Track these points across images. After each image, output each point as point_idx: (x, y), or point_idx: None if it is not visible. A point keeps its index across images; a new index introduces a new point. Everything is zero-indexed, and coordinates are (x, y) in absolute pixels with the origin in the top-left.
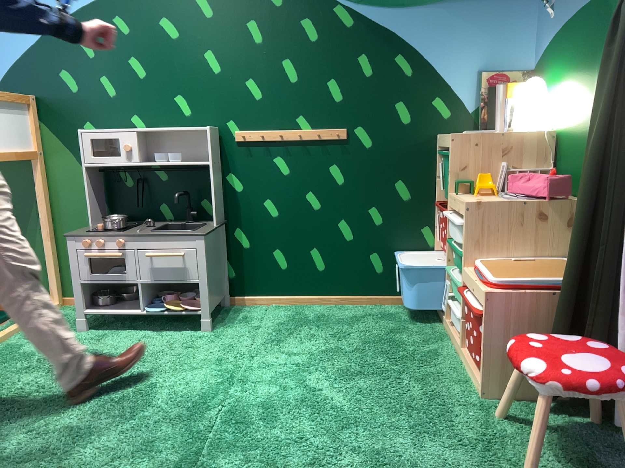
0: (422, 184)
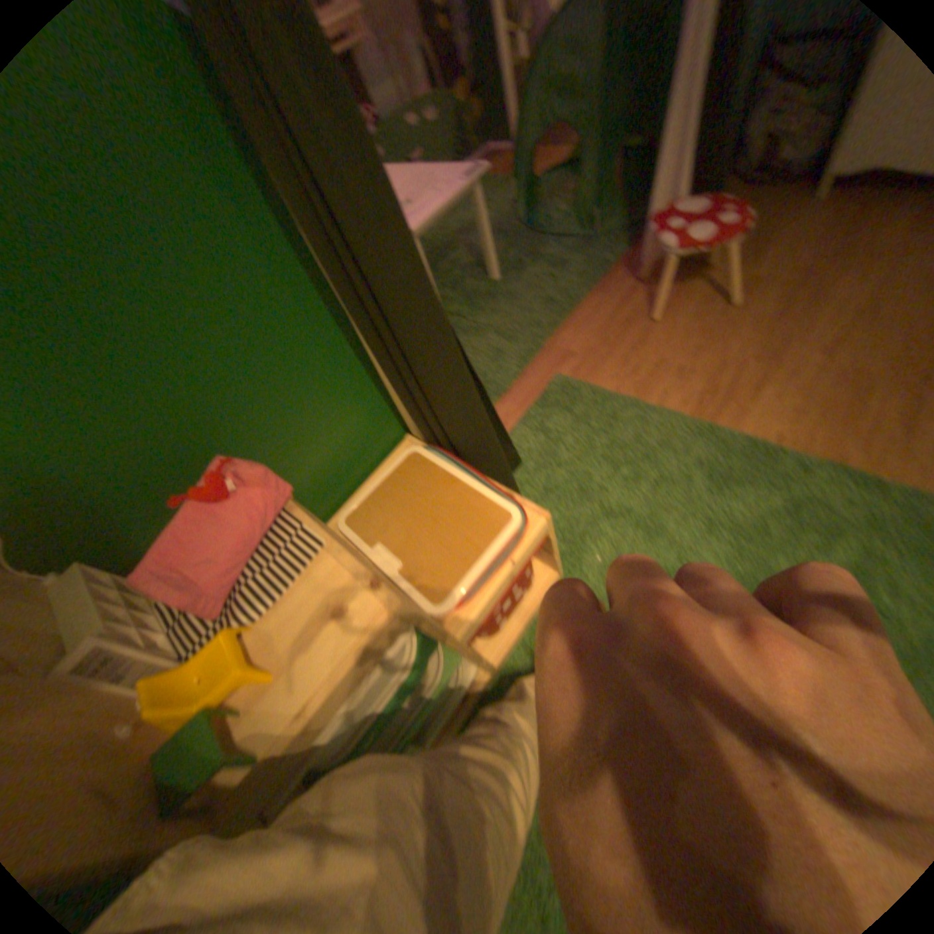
0: None
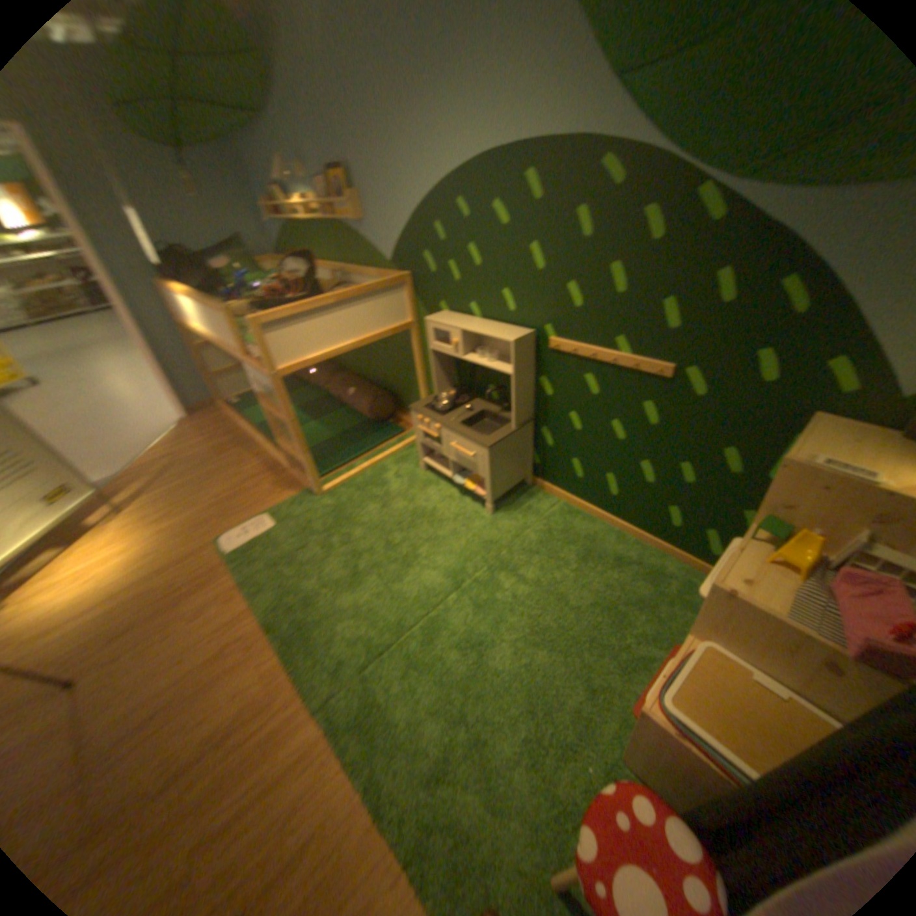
0: (766, 466)
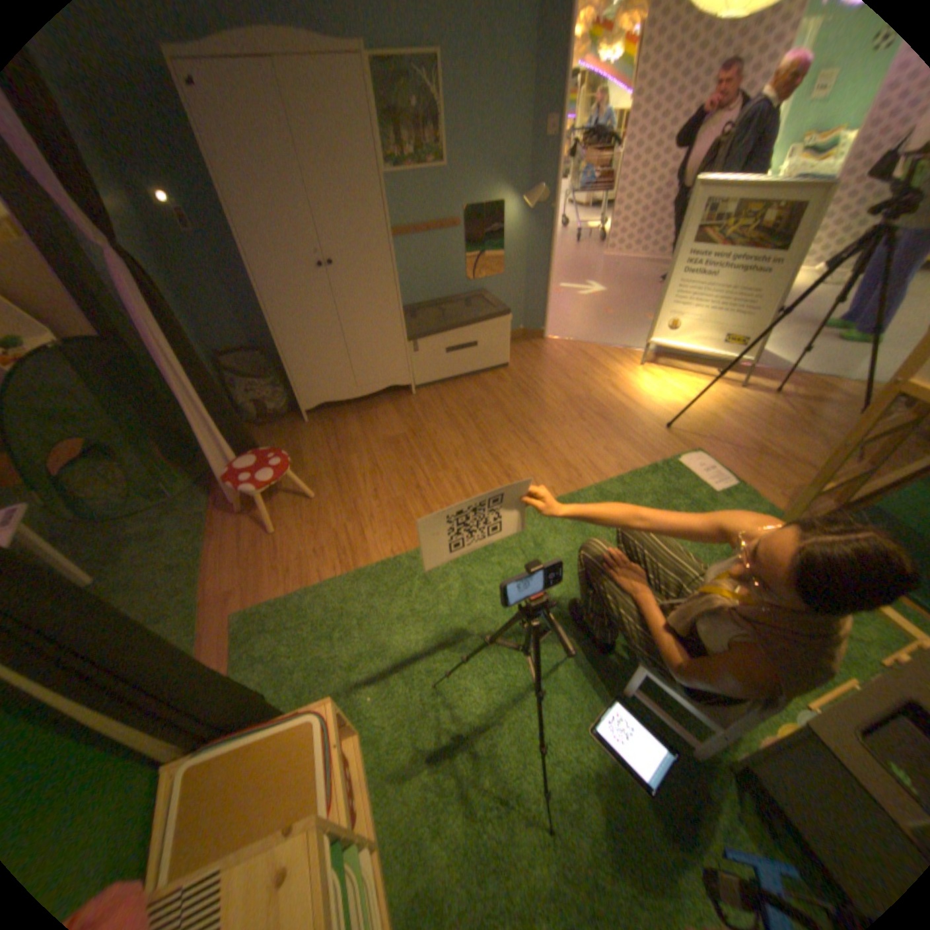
0: None
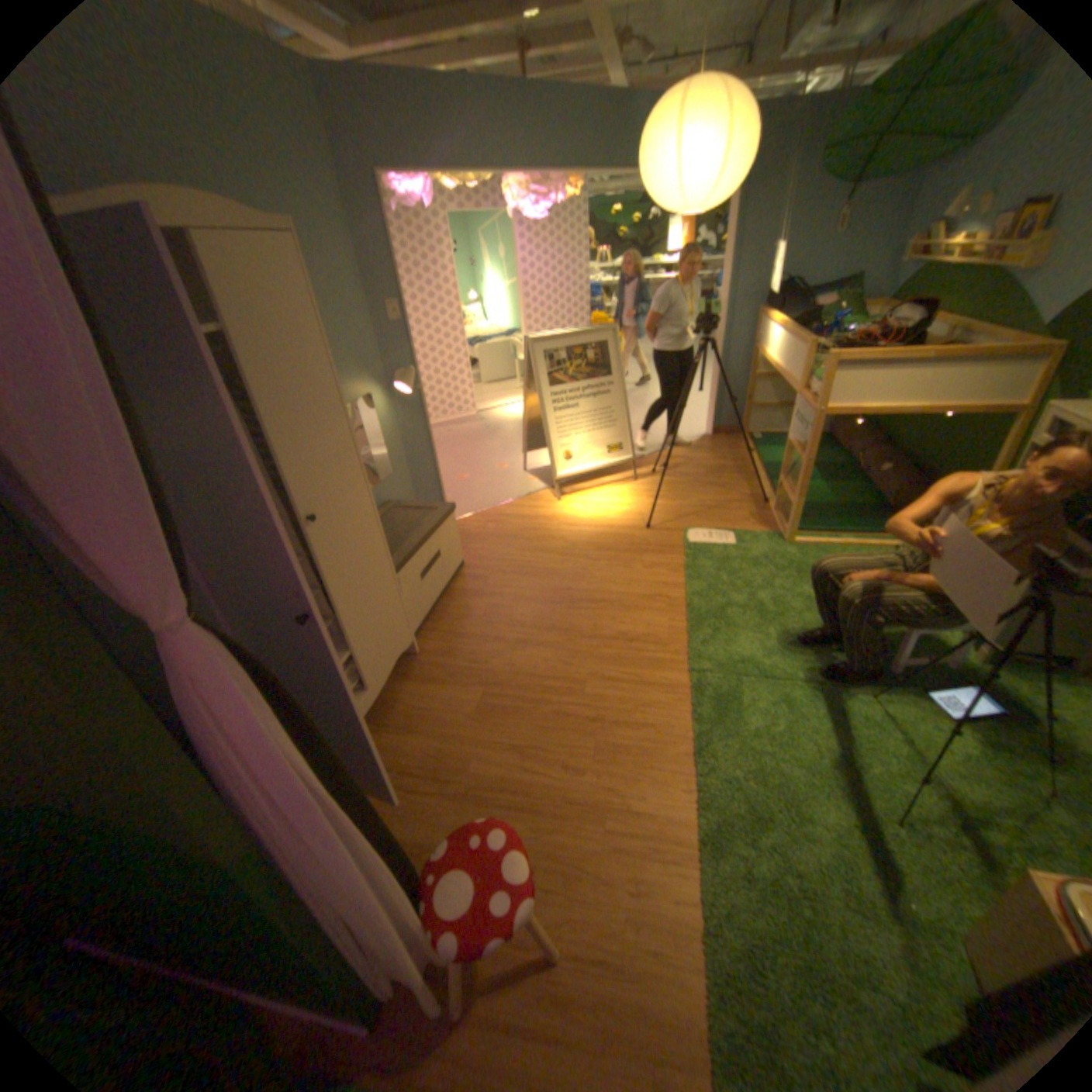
0: None
